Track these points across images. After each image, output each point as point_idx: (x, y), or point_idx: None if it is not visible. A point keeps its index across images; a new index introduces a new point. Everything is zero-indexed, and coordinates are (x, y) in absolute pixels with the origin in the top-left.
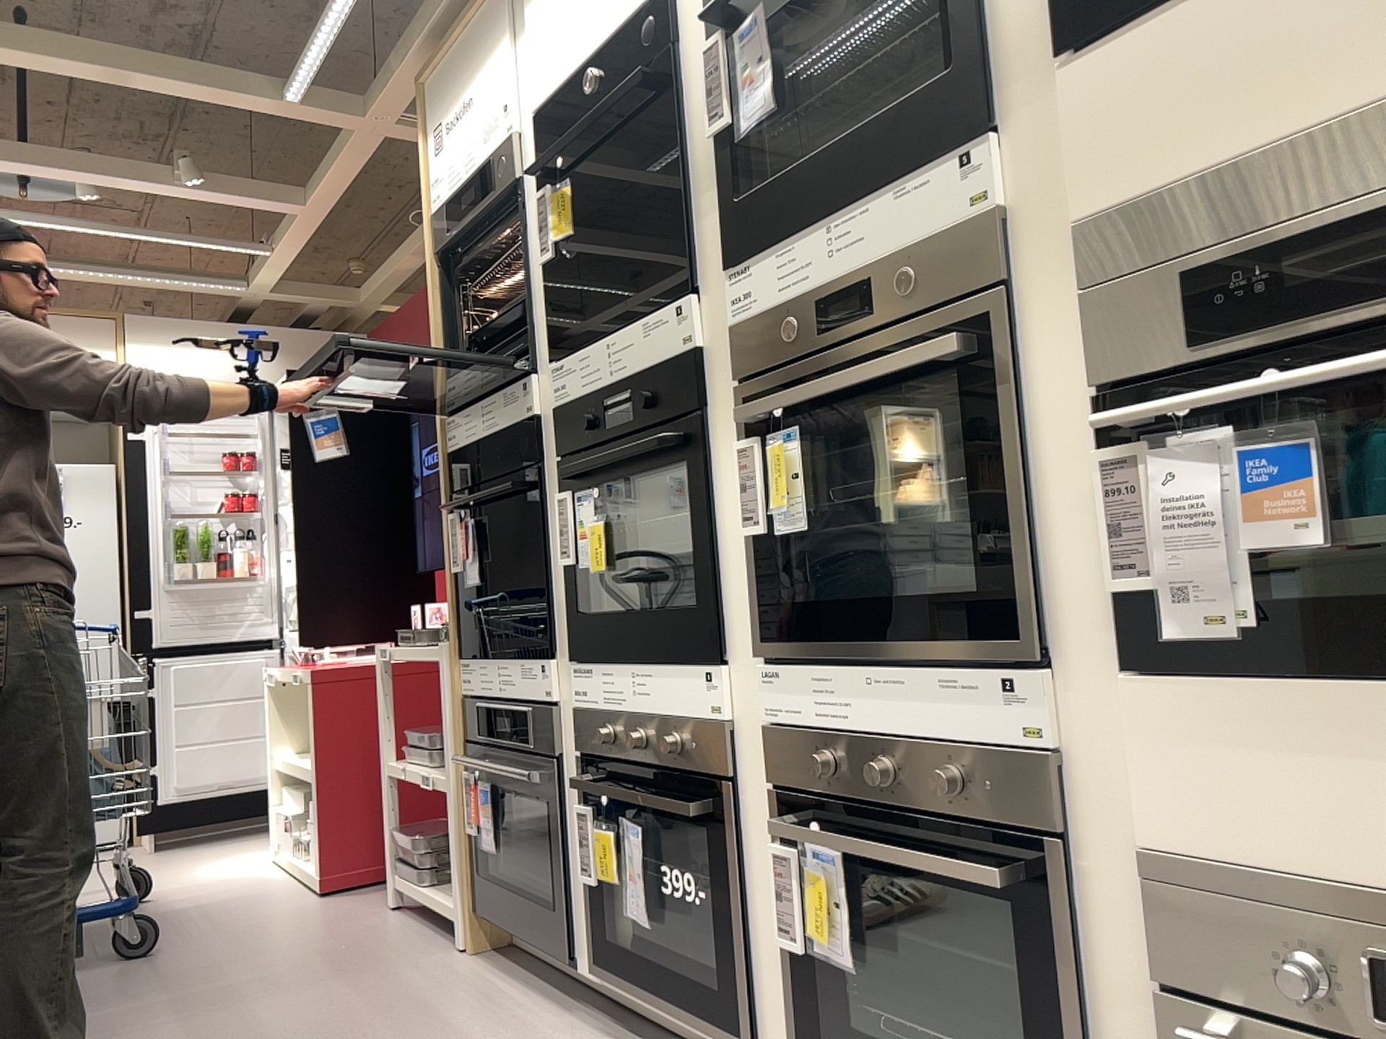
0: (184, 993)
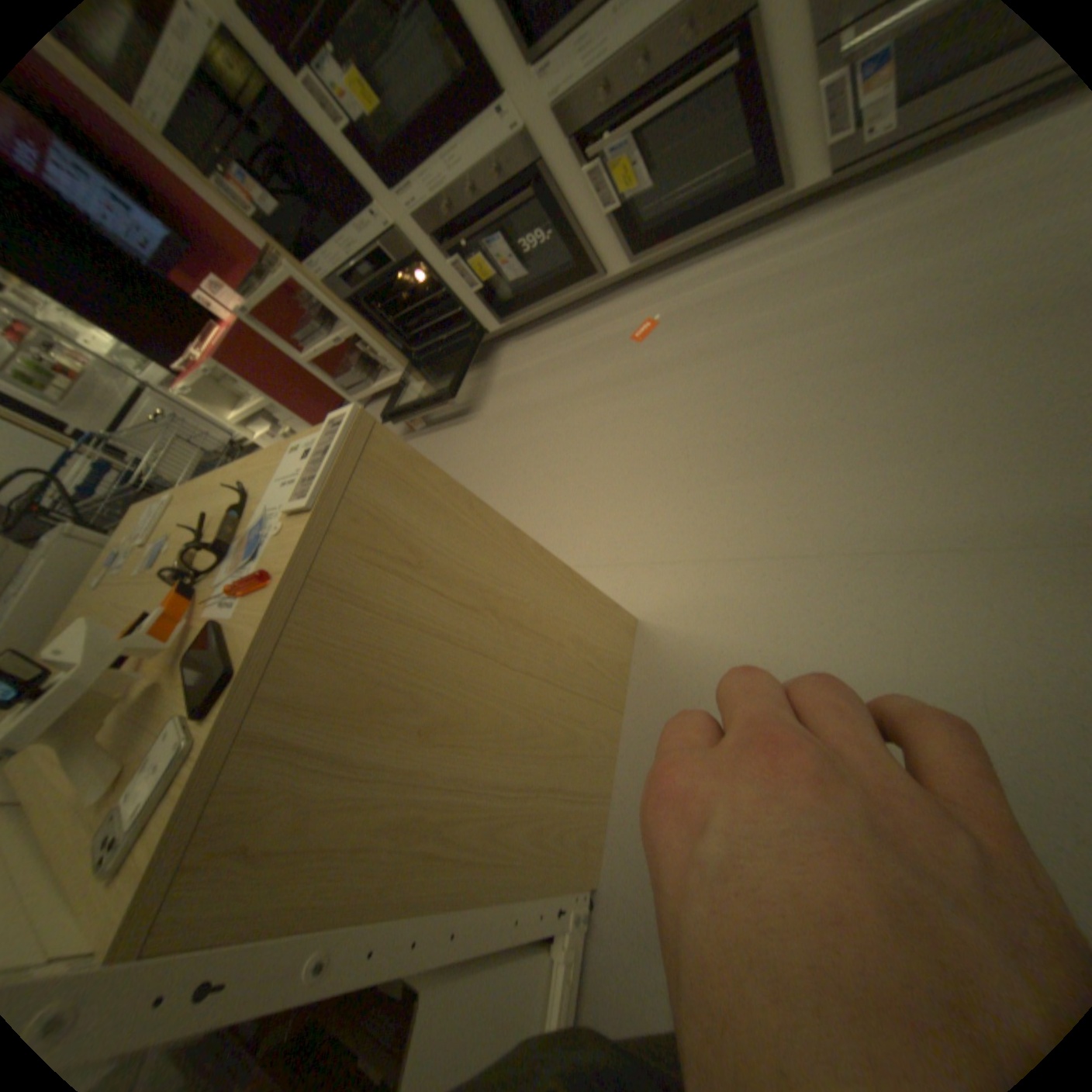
0: None
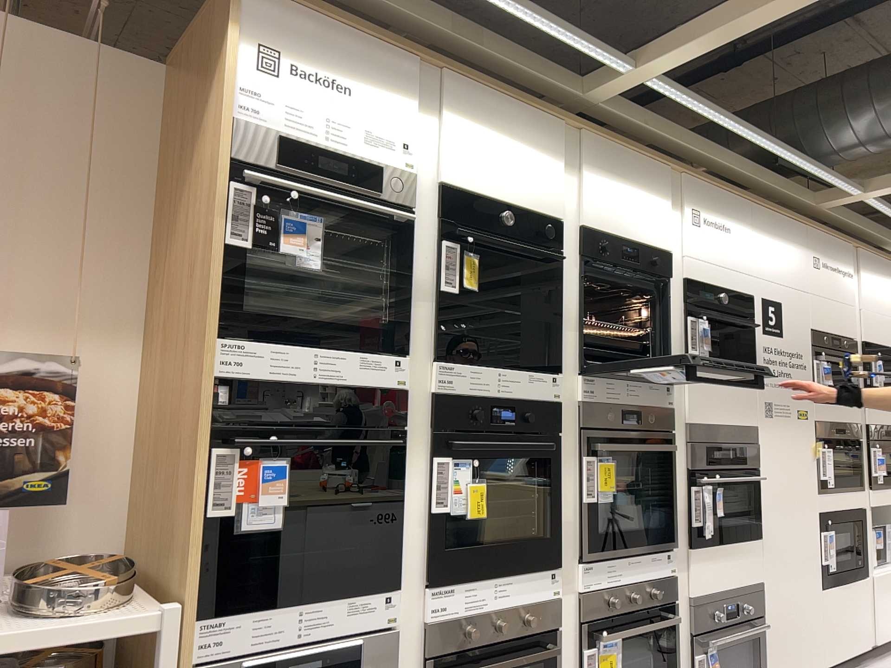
0: None
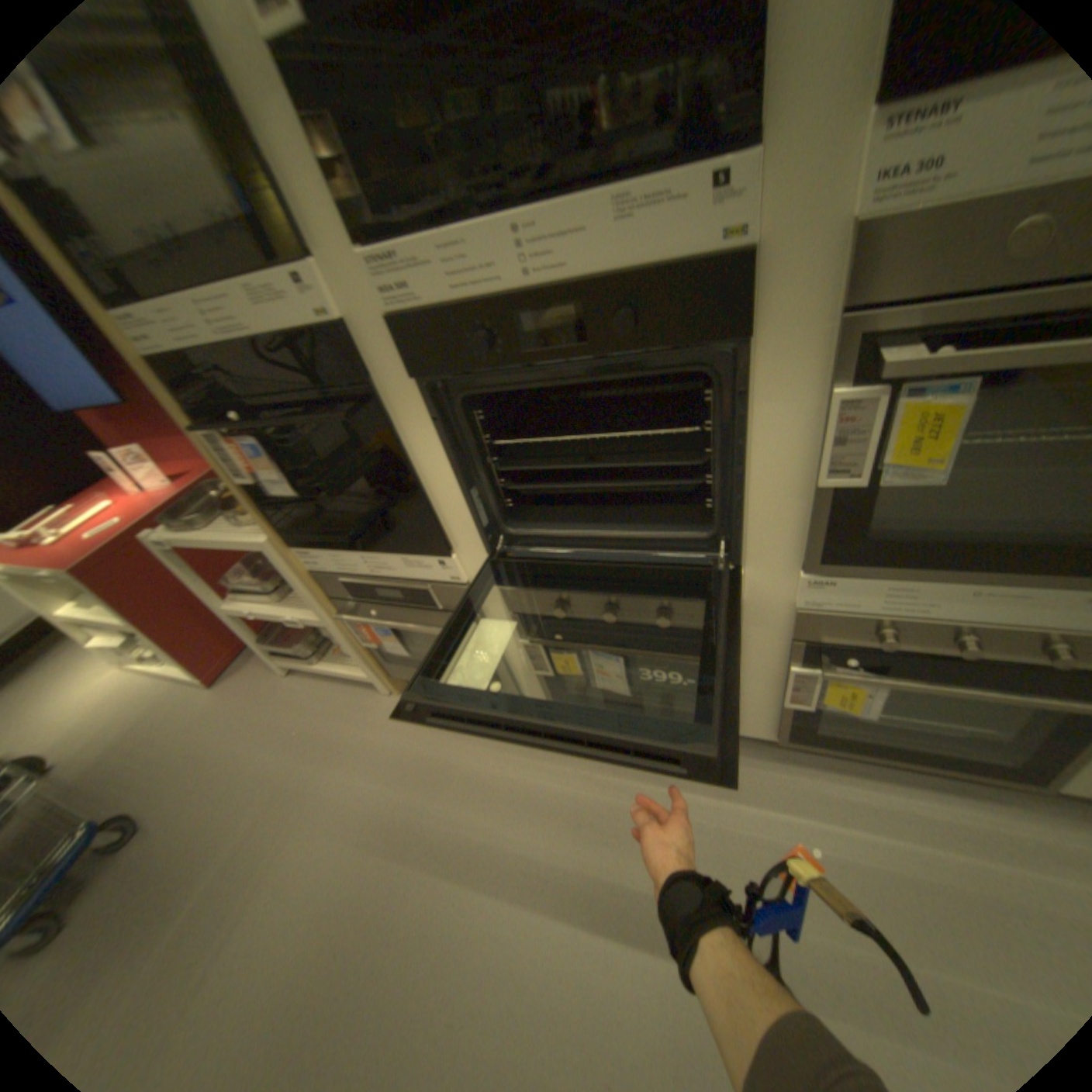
0: (223, 858)
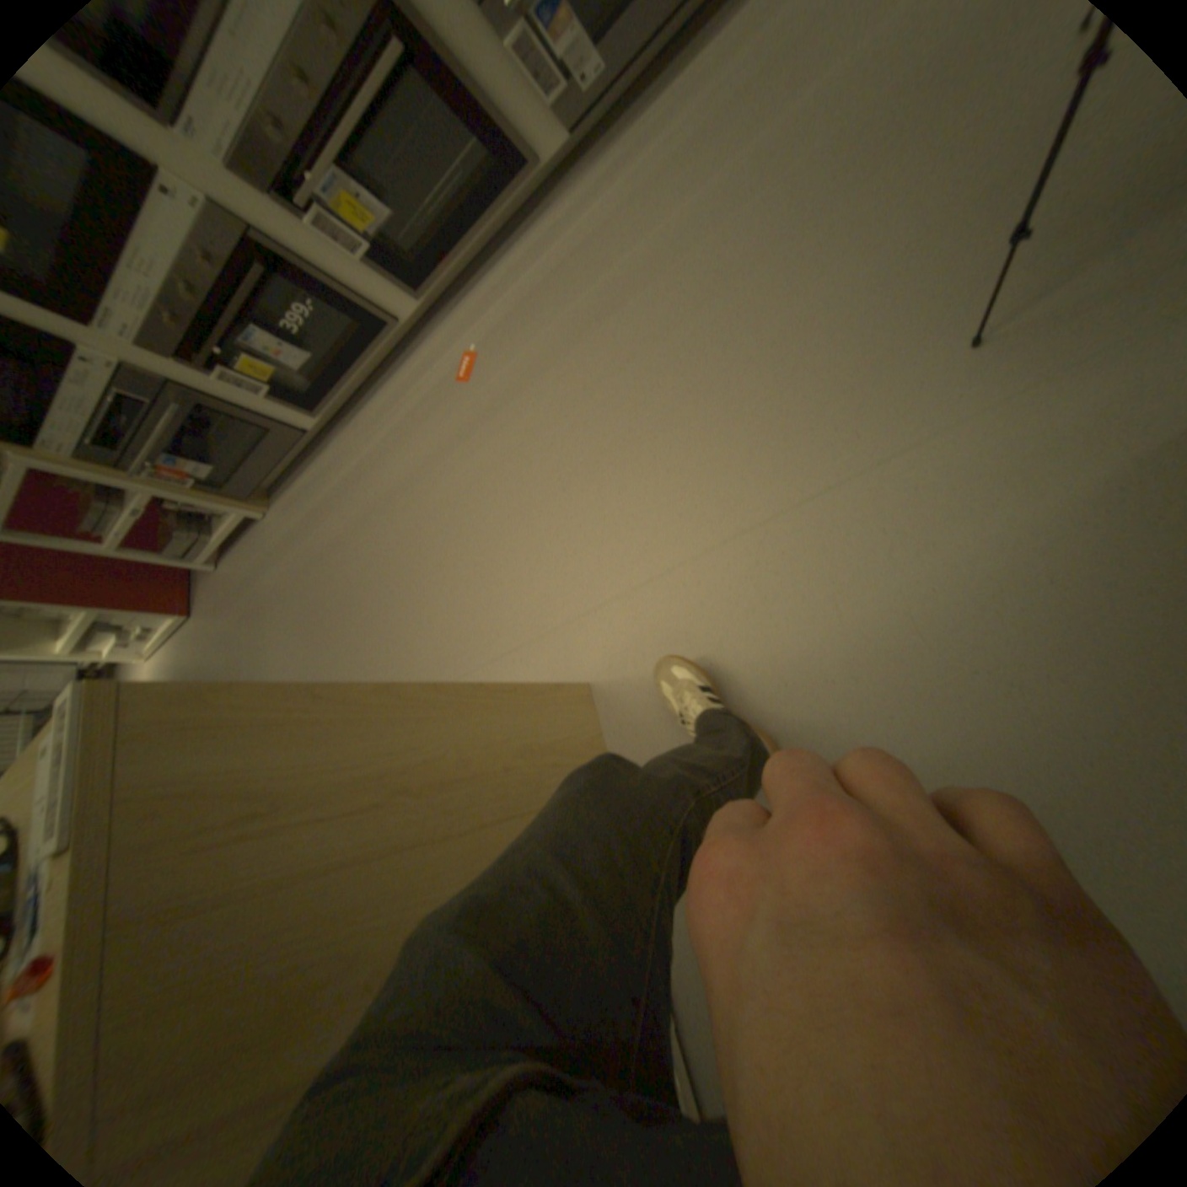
0: (248, 662)
